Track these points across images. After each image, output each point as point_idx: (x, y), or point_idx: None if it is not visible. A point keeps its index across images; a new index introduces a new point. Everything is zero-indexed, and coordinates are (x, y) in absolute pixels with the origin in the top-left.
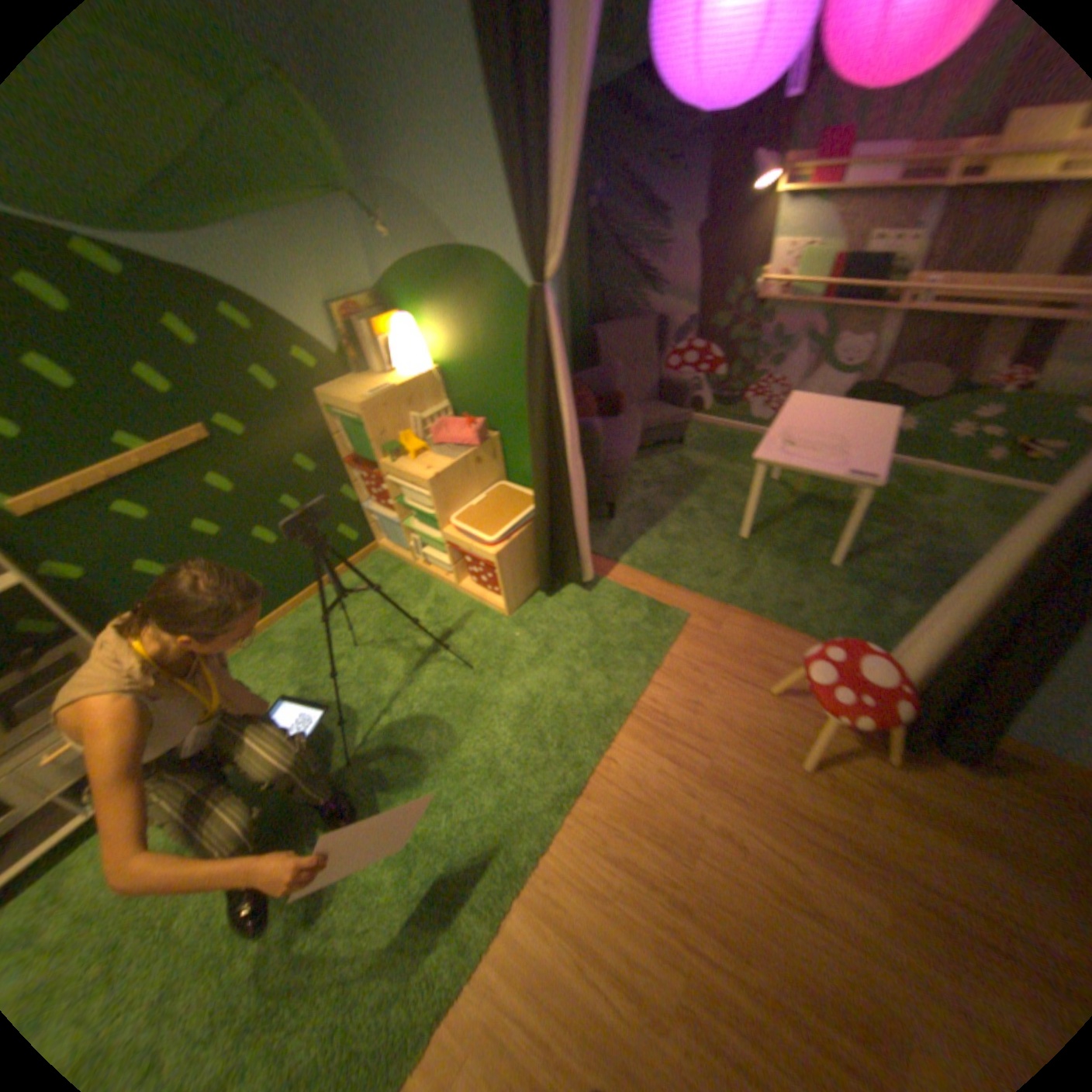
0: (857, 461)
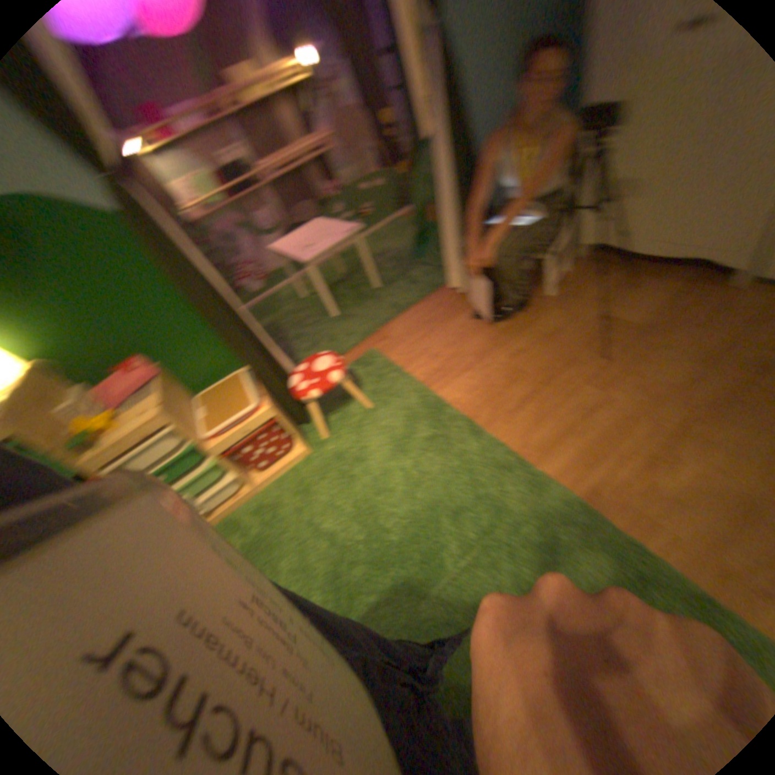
0: (342, 228)
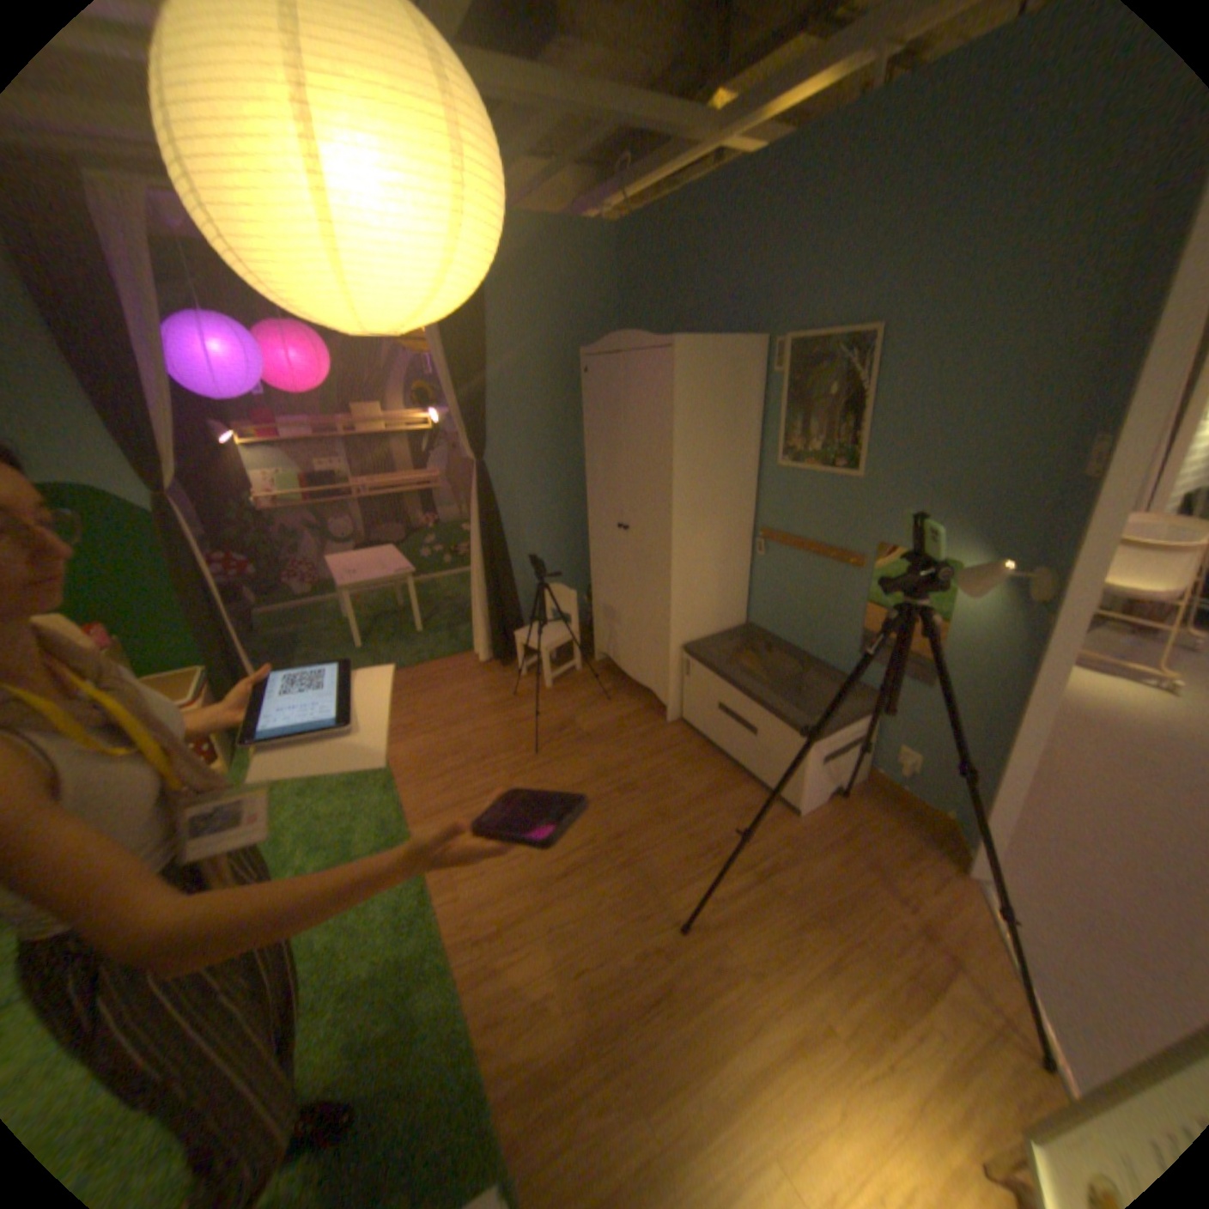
0: (392, 568)
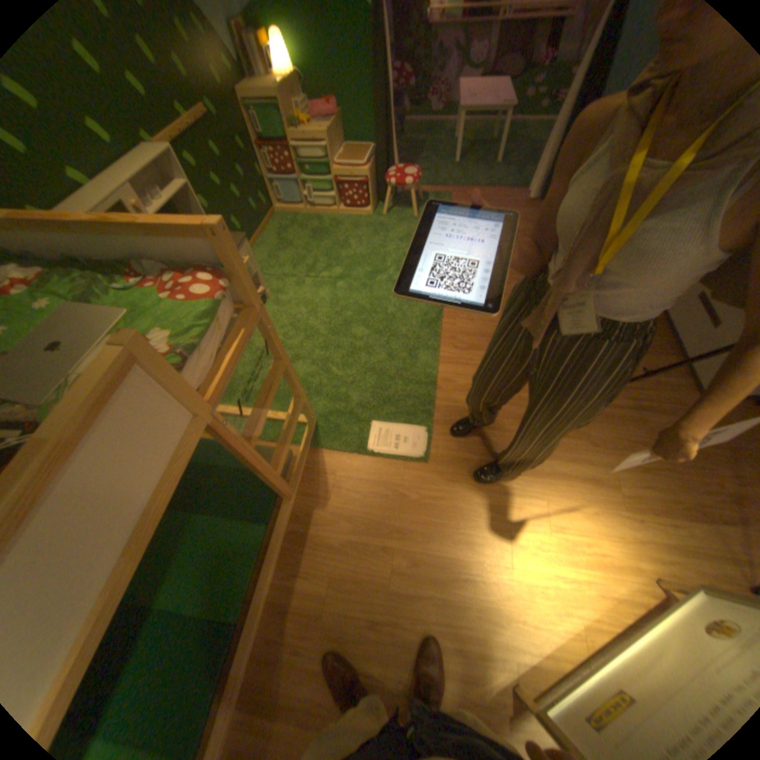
0: (501, 99)
